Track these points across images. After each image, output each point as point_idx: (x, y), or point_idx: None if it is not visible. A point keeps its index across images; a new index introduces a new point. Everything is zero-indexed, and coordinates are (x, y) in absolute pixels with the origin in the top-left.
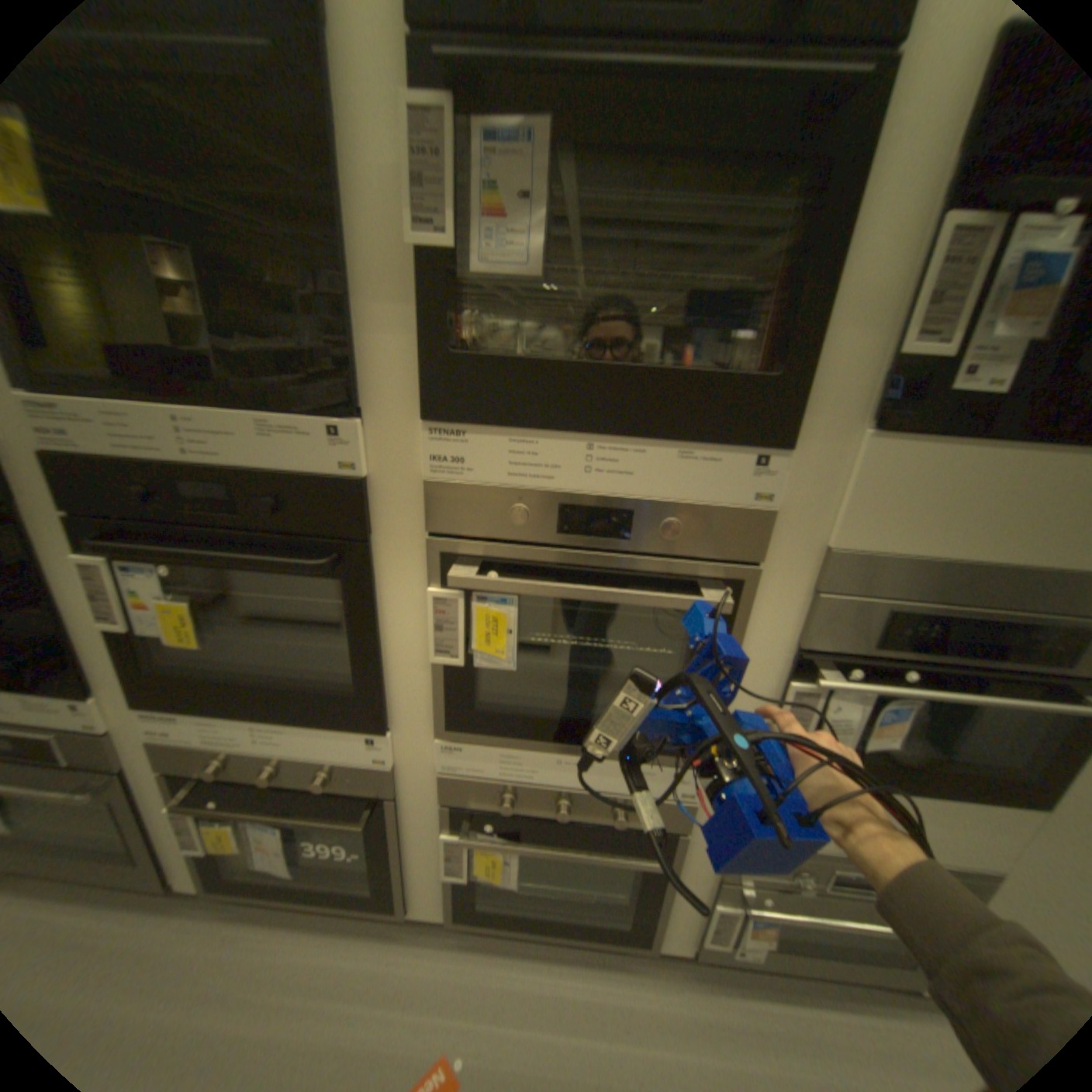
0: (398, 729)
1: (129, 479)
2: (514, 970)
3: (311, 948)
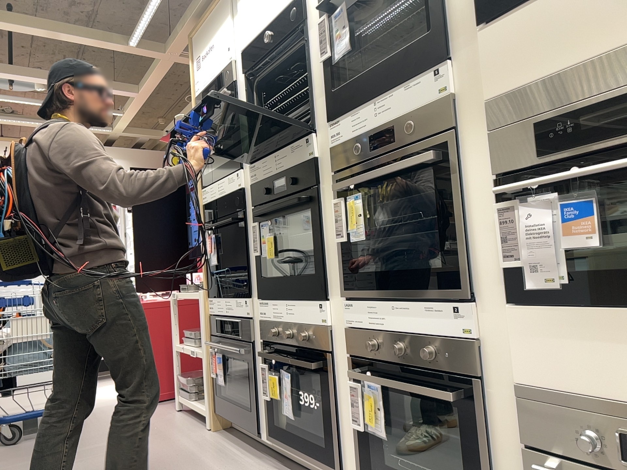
0: (332, 299)
1: (264, 185)
2: None
3: None
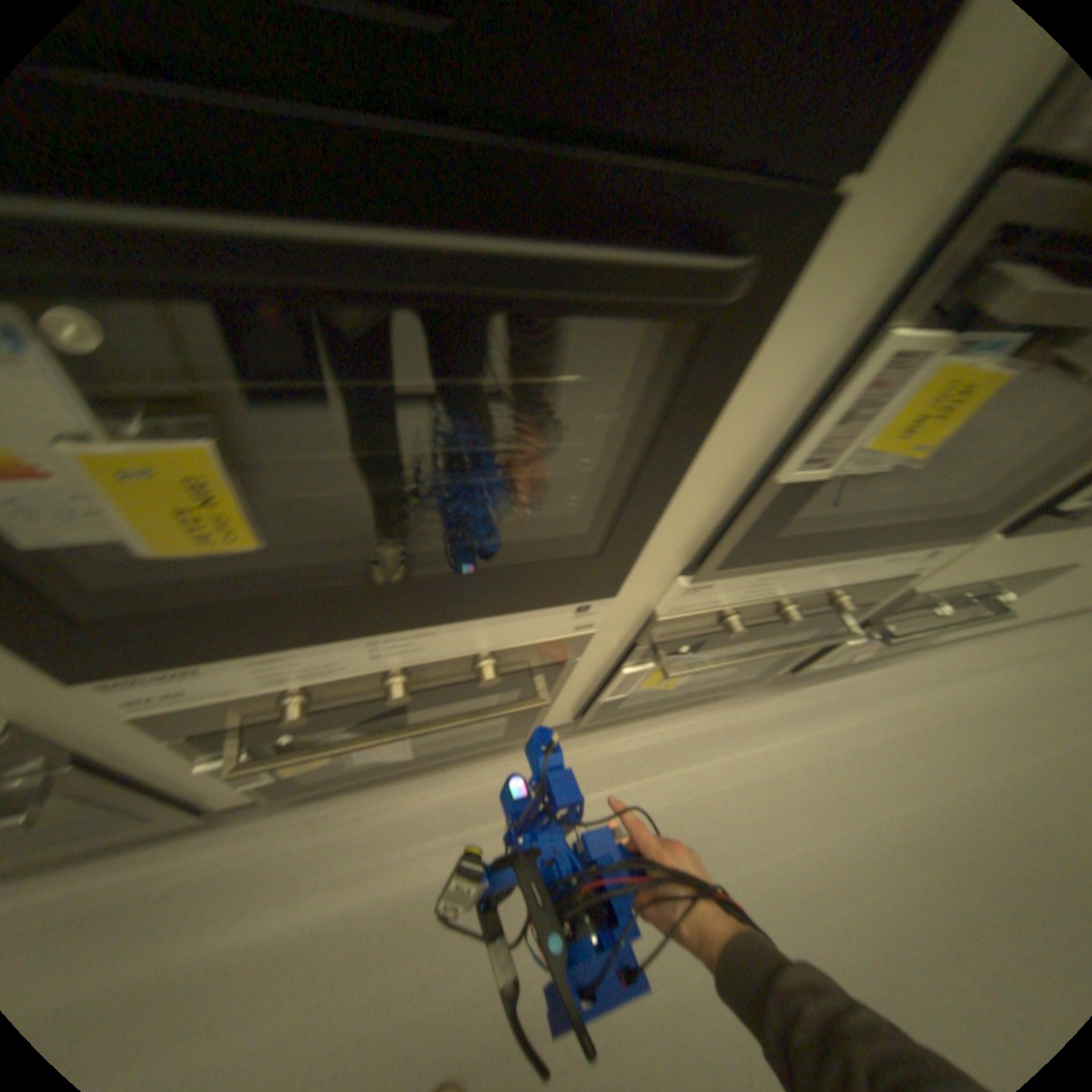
0: (628, 580)
1: None
2: (634, 731)
3: (425, 788)
